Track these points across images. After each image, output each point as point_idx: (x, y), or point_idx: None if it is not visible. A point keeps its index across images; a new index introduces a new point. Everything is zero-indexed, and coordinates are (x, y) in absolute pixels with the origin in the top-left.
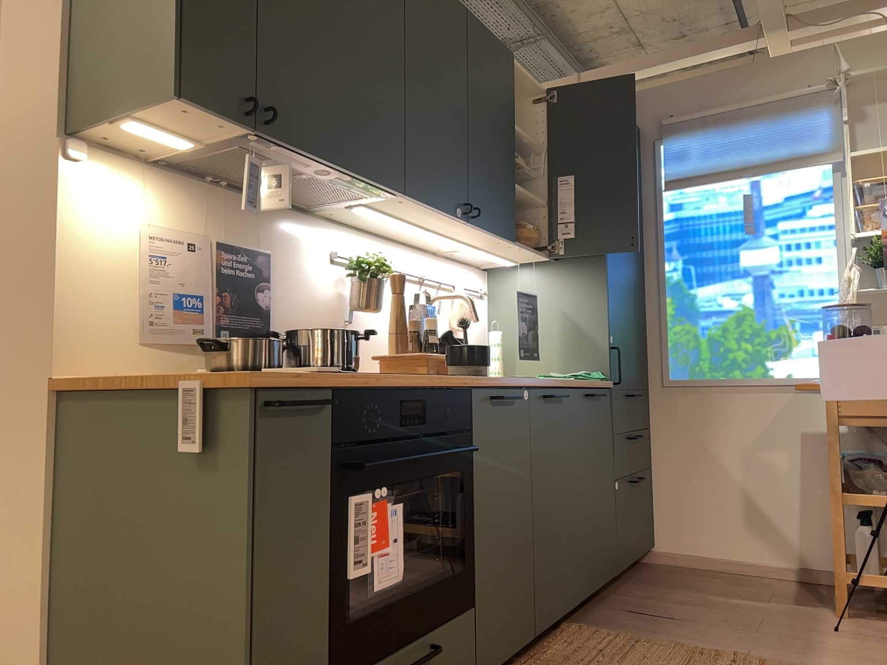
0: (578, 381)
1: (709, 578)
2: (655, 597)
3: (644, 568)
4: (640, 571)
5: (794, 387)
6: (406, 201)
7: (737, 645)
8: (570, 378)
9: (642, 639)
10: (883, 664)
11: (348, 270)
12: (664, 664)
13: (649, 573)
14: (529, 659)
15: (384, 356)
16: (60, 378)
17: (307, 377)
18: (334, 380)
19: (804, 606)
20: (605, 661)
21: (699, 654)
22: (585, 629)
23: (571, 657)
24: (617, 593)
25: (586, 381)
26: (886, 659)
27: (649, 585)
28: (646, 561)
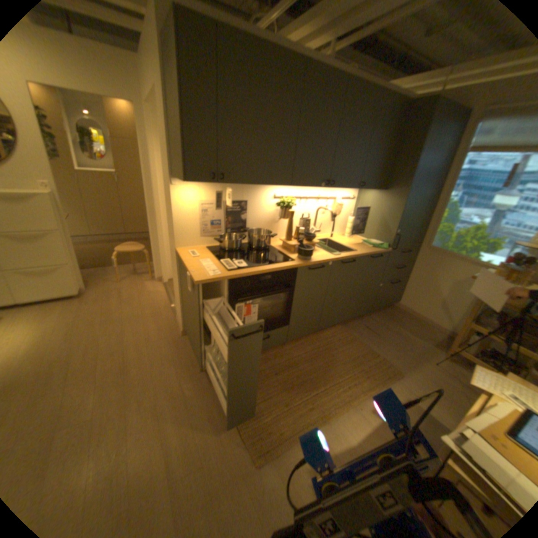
0: (373, 247)
1: (412, 321)
2: (380, 324)
3: (390, 308)
4: (387, 309)
5: (488, 267)
6: (293, 186)
7: (389, 355)
8: (370, 245)
9: (357, 341)
10: (437, 386)
11: (276, 205)
12: (354, 354)
13: (390, 311)
14: (315, 334)
15: (281, 241)
16: (176, 249)
17: (220, 276)
18: (228, 278)
19: (436, 349)
20: (337, 345)
21: (370, 355)
22: (342, 329)
23: (328, 339)
24: (368, 317)
25: (376, 248)
26: (441, 385)
27: (384, 317)
28: (394, 305)
